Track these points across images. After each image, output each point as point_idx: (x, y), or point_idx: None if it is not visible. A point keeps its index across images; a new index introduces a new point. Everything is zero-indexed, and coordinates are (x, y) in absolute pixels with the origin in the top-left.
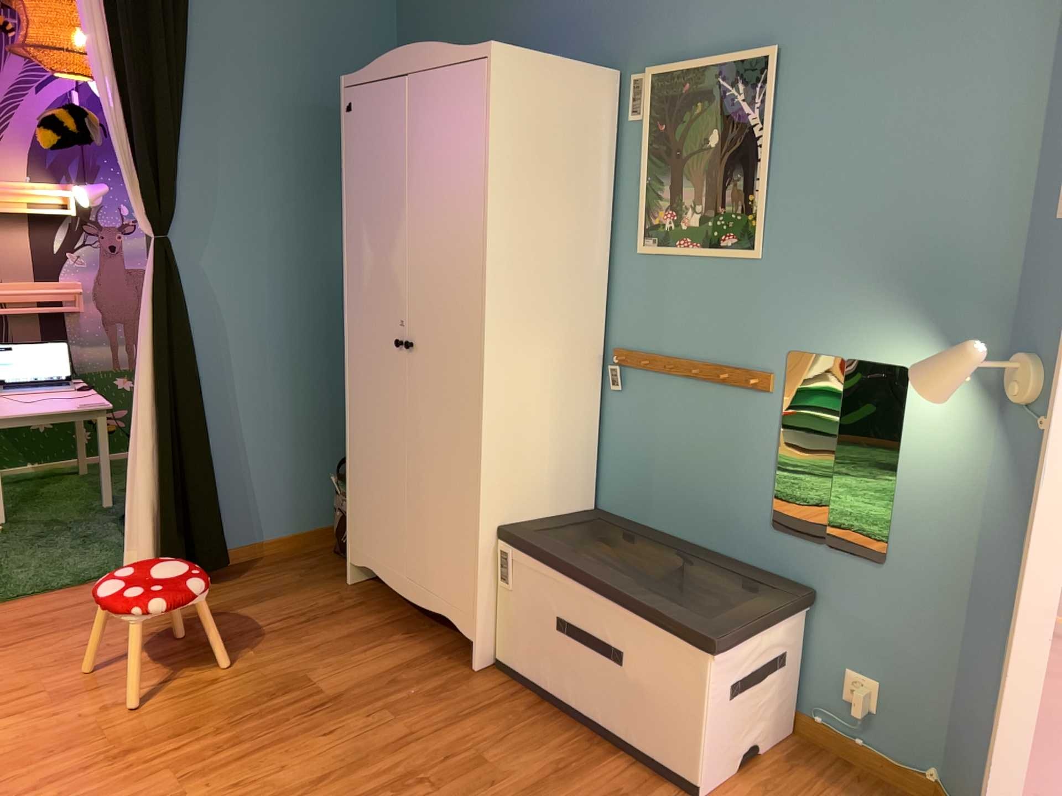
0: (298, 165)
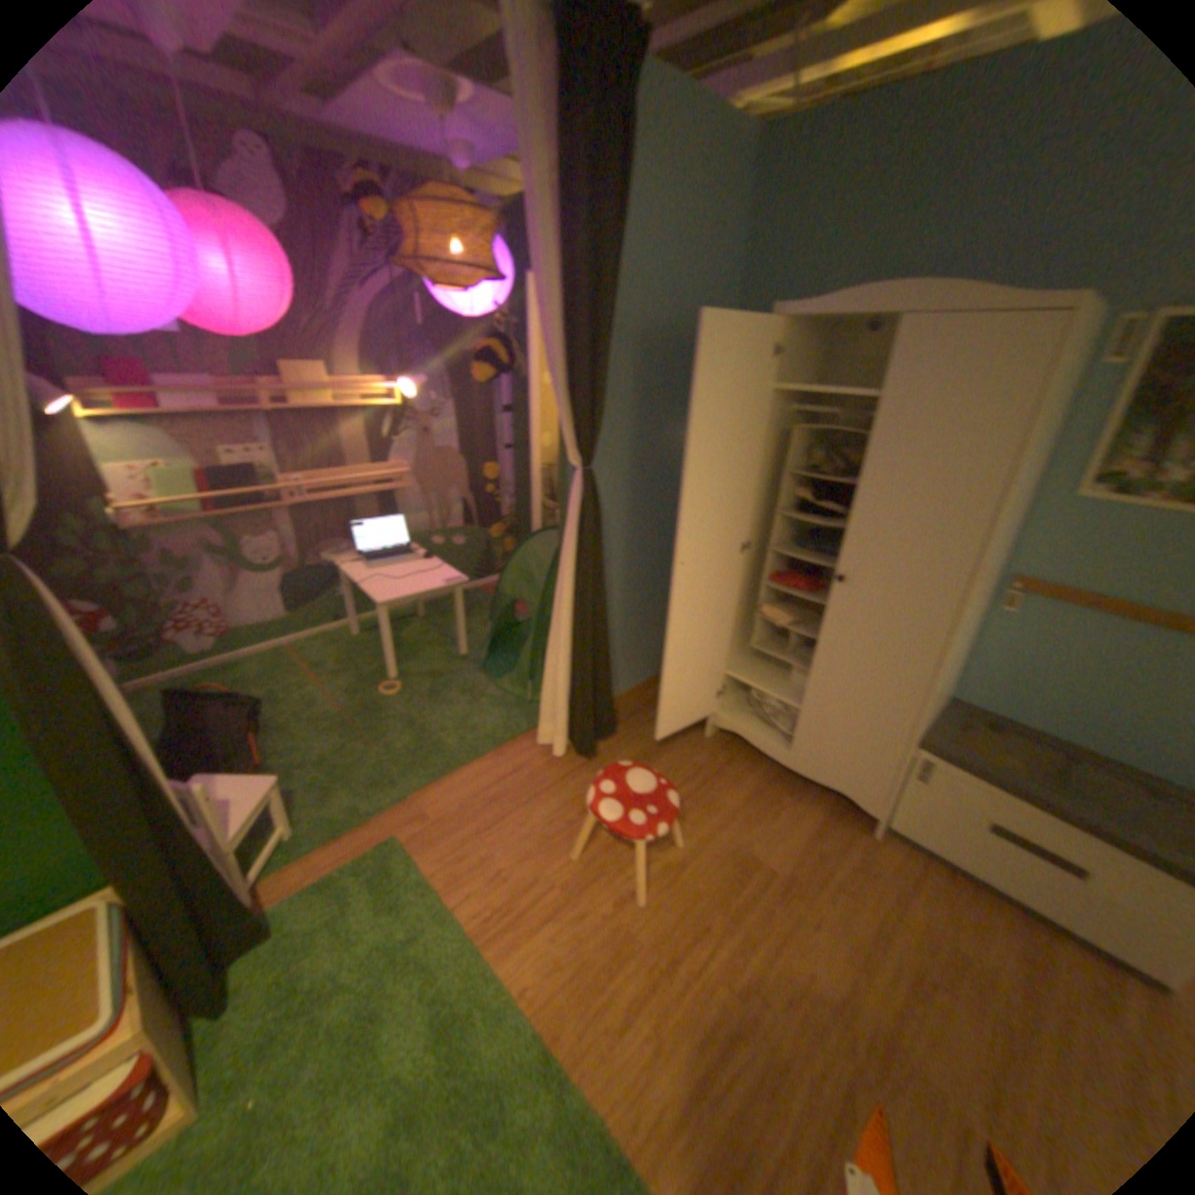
0: (670, 381)
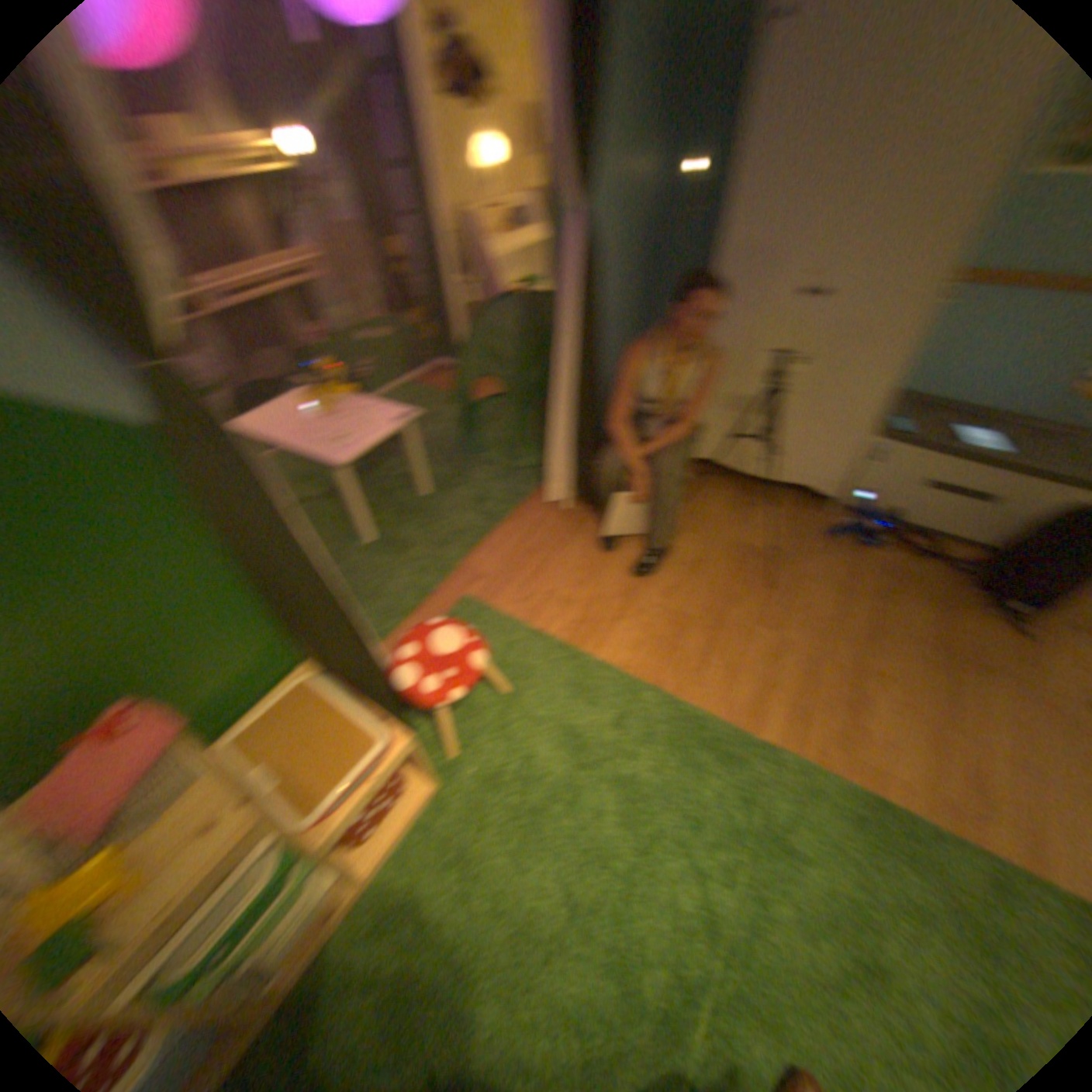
0: (636, 95)
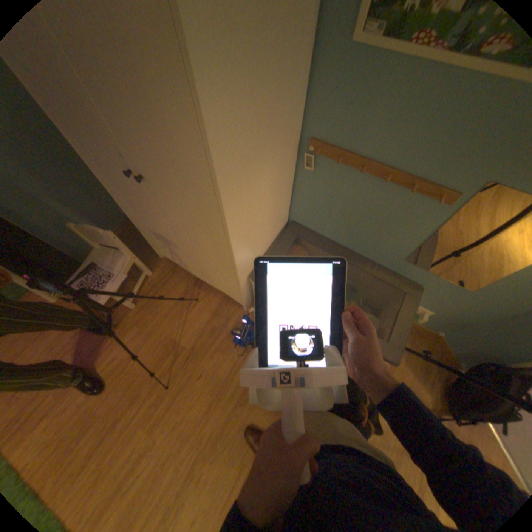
0: None
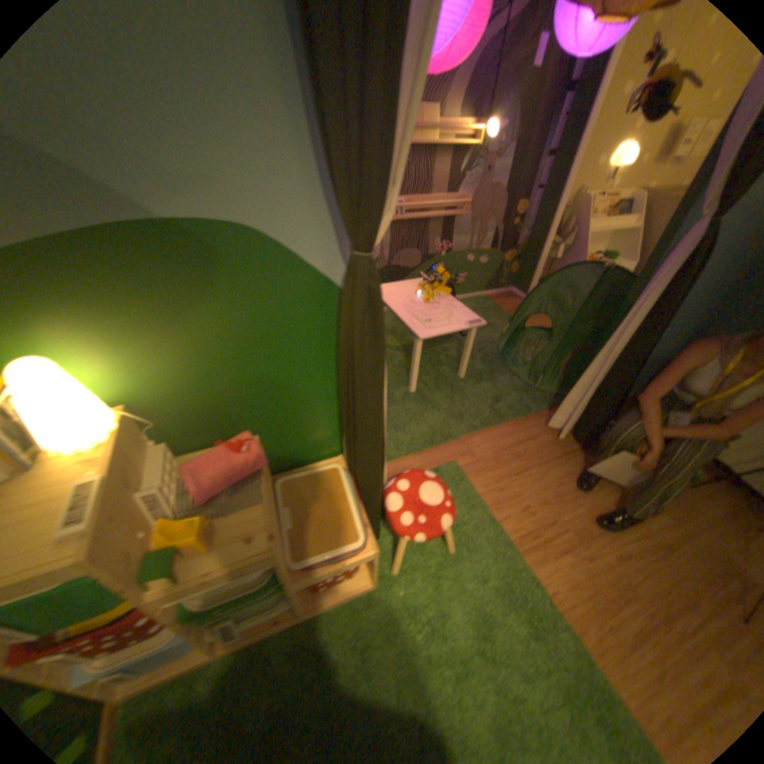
0: None
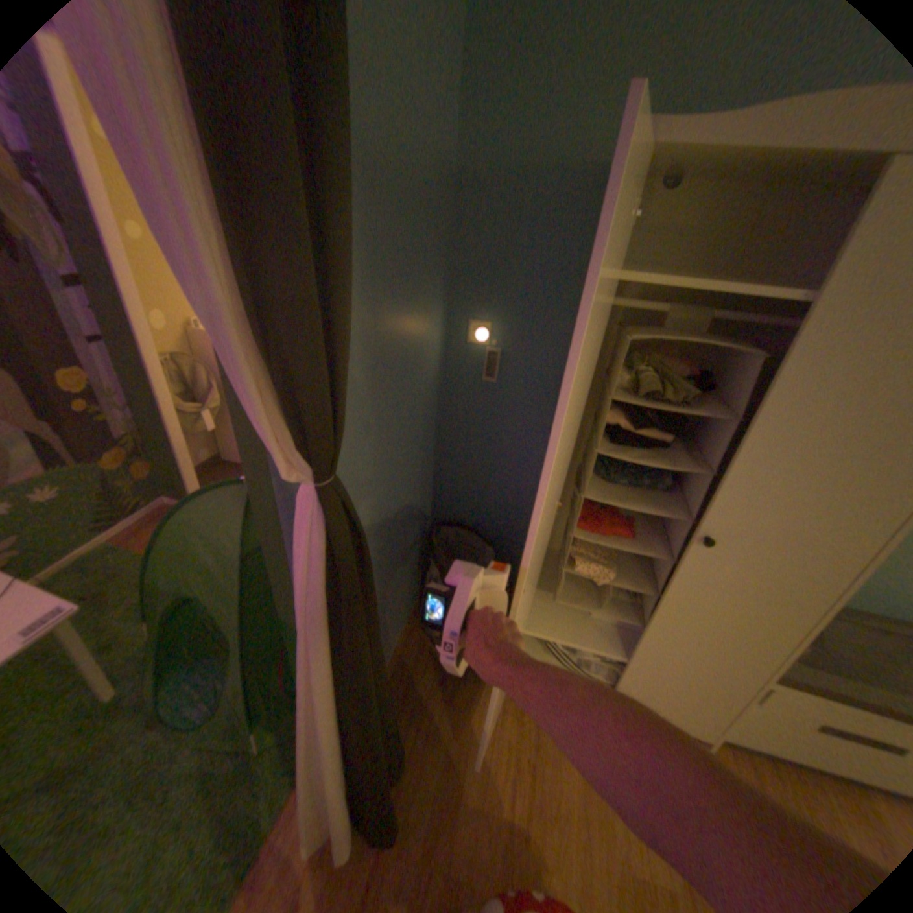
0: (403, 254)
